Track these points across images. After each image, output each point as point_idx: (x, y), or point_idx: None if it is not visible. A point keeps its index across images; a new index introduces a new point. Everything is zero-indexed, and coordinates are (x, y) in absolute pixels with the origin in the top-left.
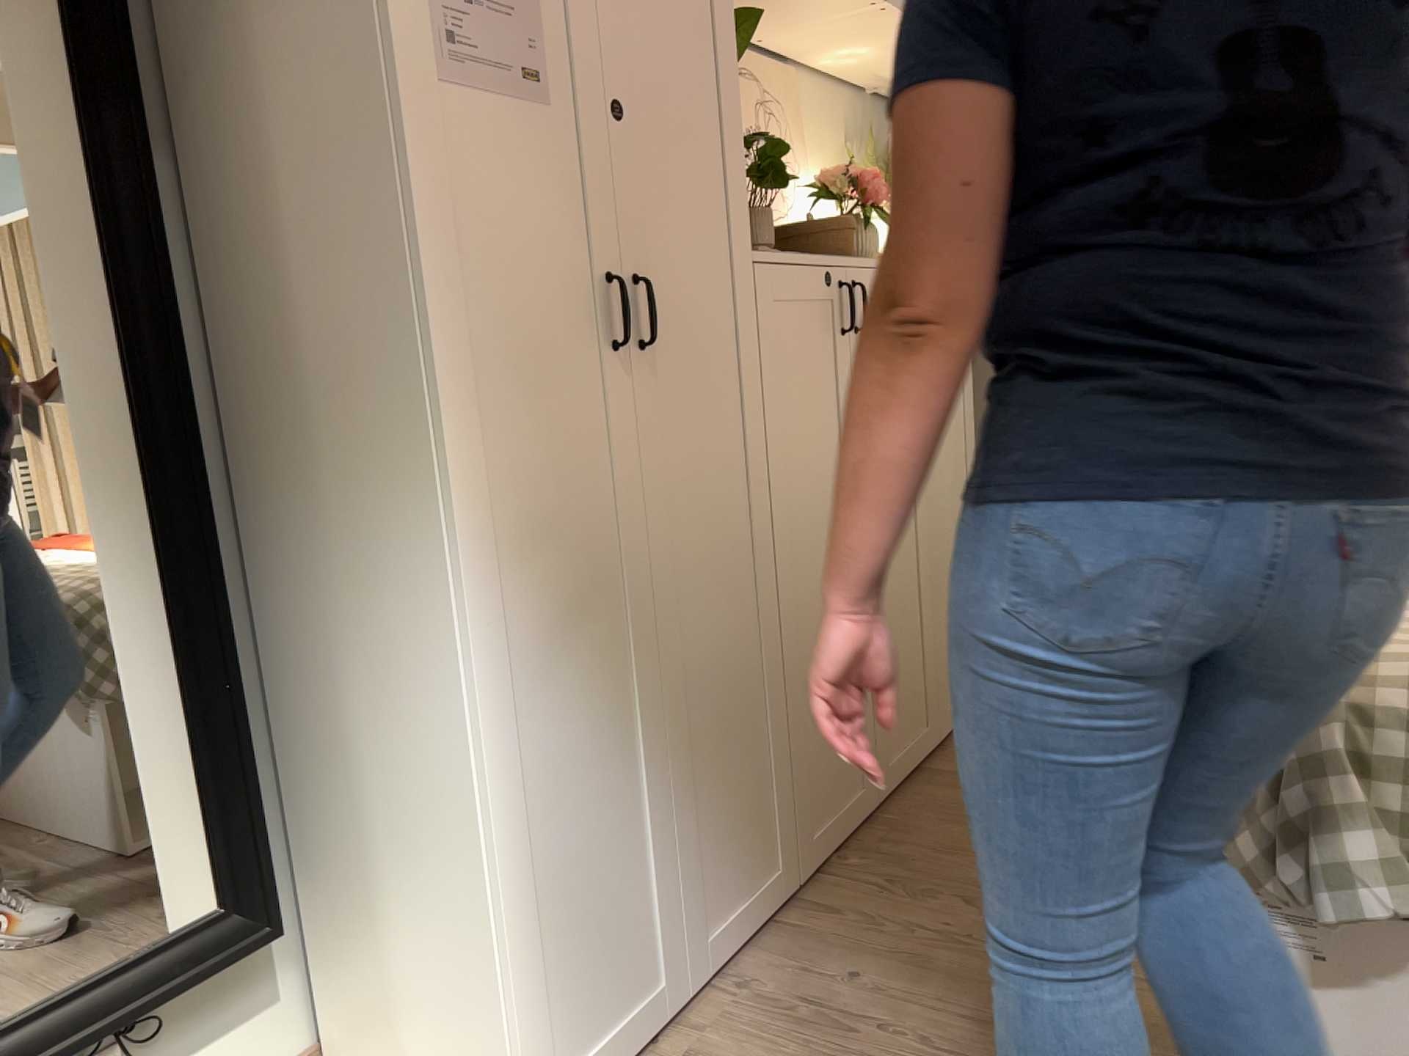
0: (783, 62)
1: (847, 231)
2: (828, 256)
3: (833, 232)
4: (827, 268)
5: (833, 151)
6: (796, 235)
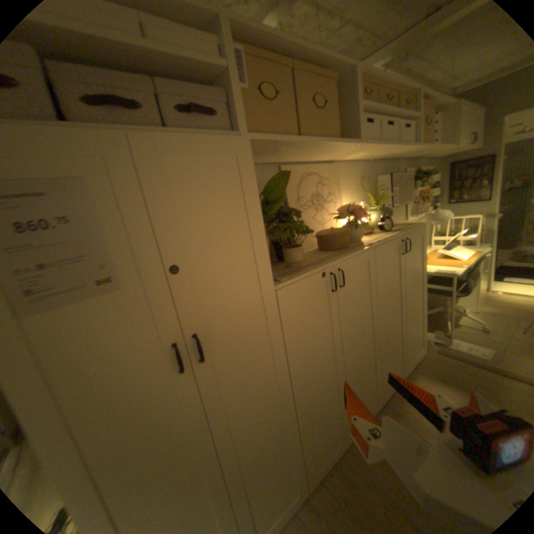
0: (331, 162)
1: (344, 237)
2: (327, 260)
3: (338, 238)
4: (322, 271)
5: (355, 187)
6: (323, 240)
